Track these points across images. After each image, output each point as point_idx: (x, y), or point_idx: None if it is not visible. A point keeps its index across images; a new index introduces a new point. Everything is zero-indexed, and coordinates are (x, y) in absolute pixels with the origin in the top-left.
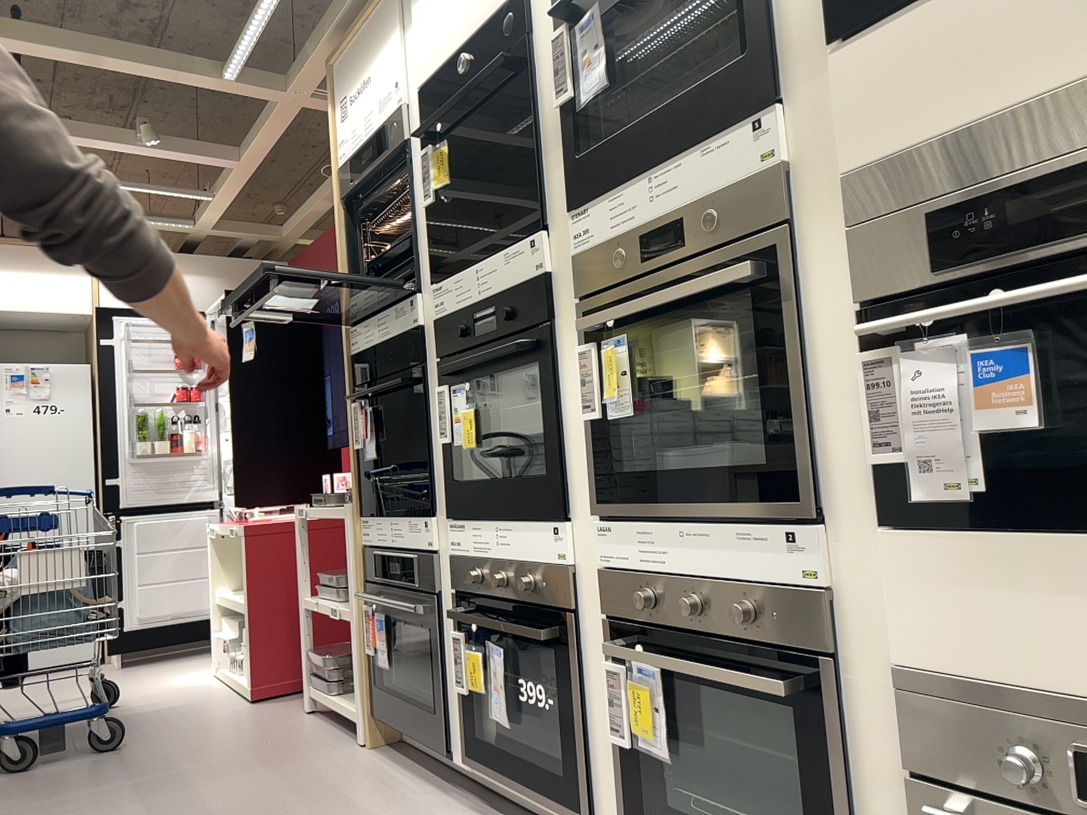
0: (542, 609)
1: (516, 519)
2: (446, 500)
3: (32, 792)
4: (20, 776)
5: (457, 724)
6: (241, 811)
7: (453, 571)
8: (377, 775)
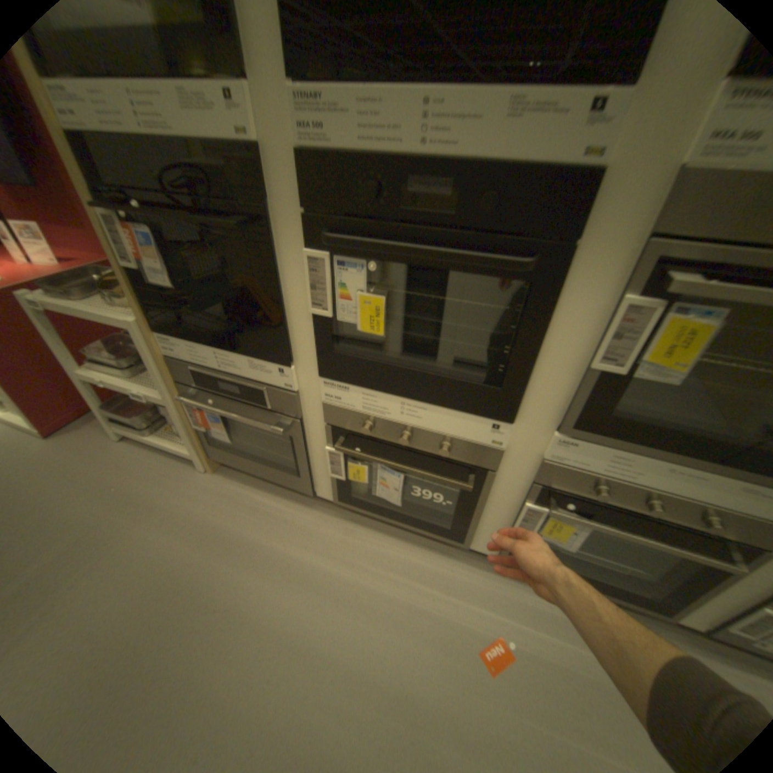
0: (452, 459)
1: (439, 404)
2: (321, 363)
3: None
4: None
5: (323, 483)
6: (167, 589)
7: (329, 413)
8: (244, 504)
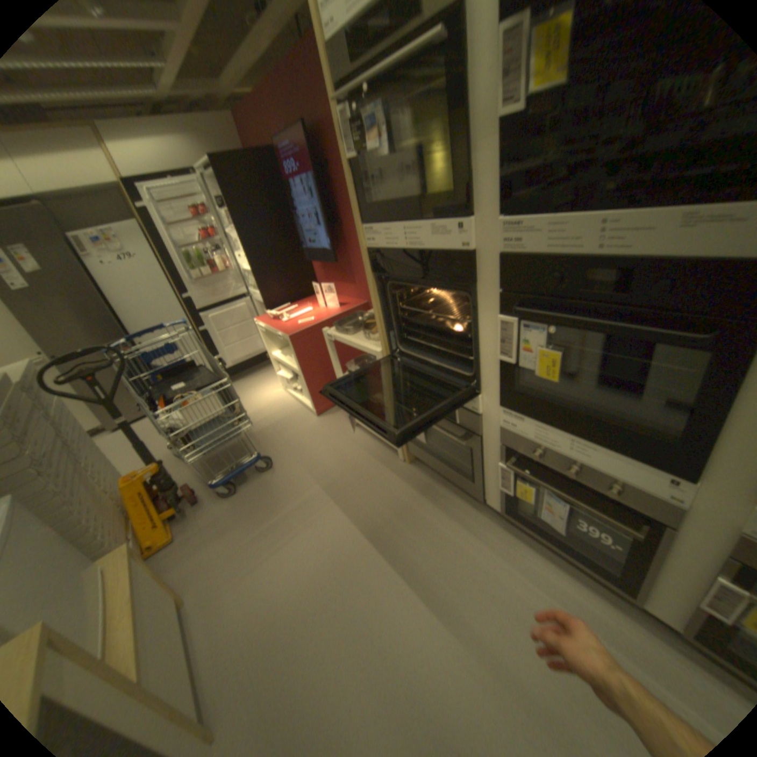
0: (624, 505)
1: (610, 449)
2: (502, 396)
3: (247, 519)
4: (232, 502)
5: (494, 495)
6: (373, 536)
7: (505, 436)
8: (429, 494)
